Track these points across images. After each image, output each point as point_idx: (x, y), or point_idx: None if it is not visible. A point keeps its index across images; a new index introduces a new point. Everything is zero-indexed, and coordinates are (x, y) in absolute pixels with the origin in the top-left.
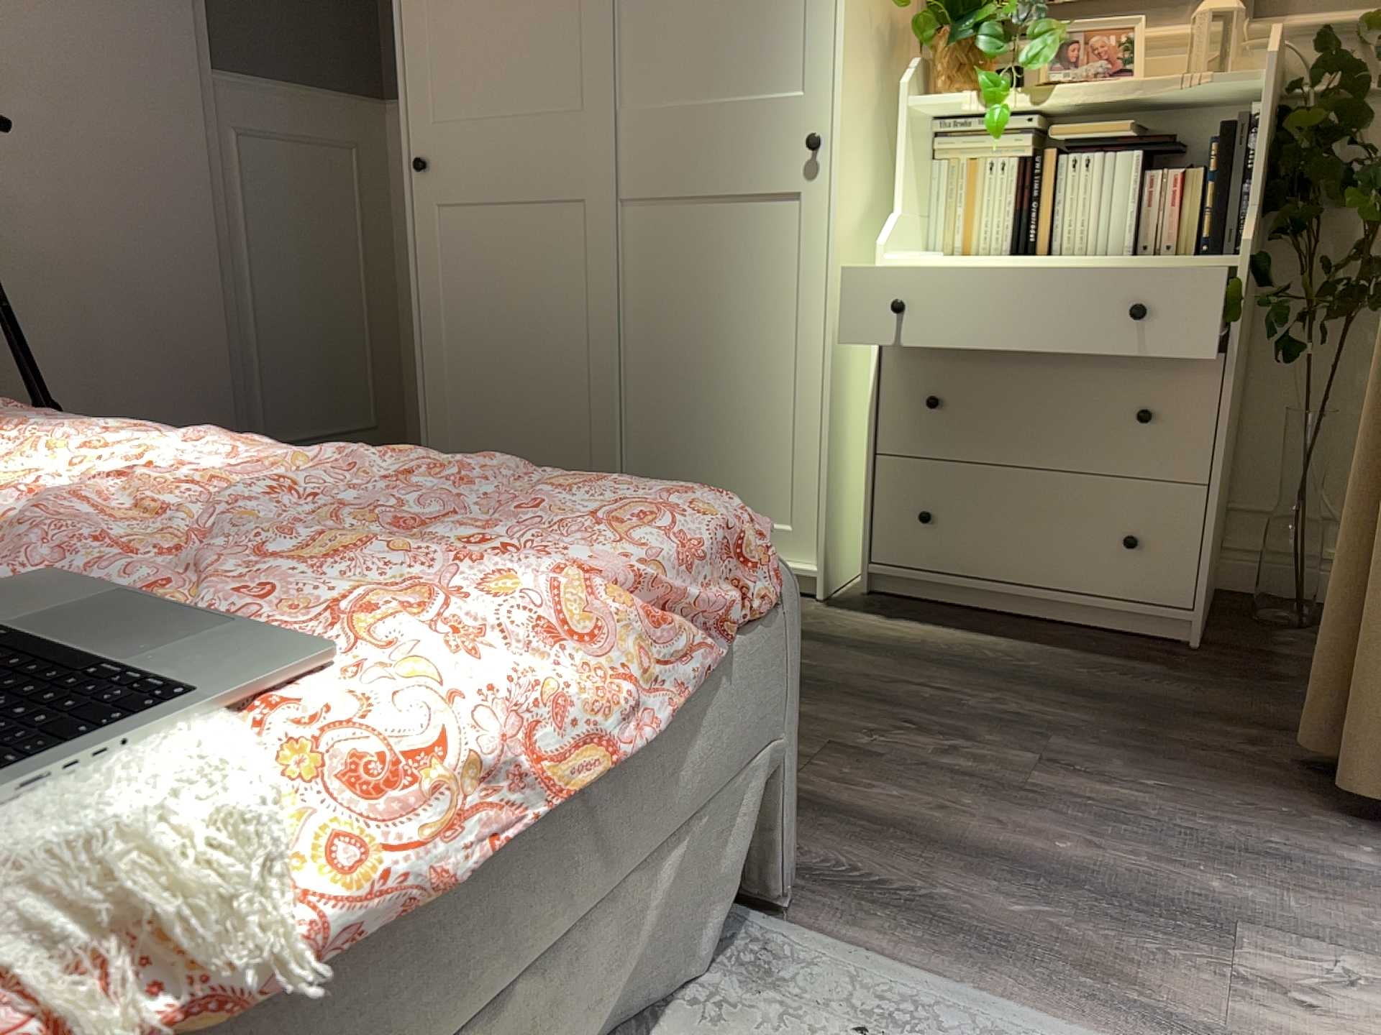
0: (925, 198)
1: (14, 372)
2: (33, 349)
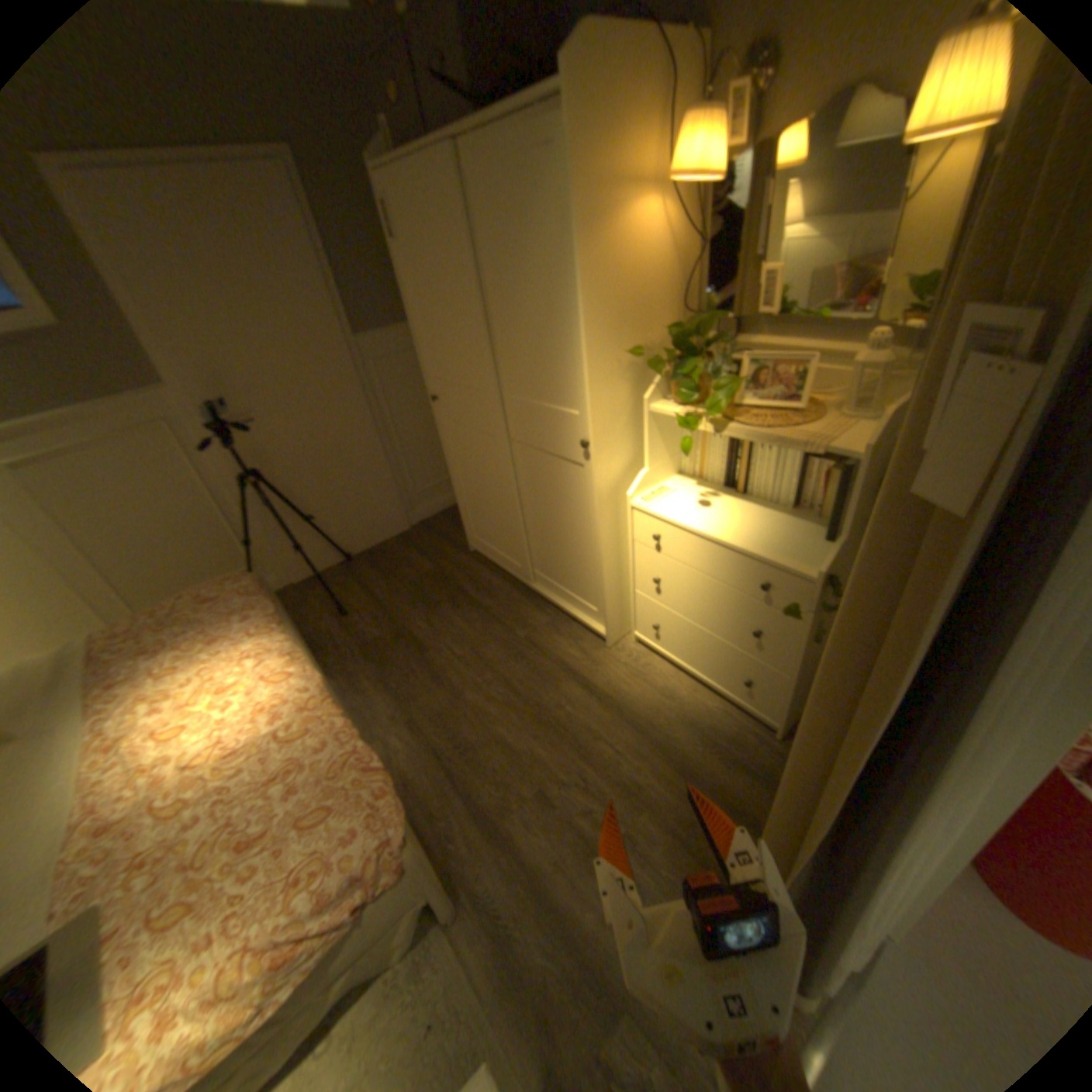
0: (678, 444)
1: (297, 503)
2: (302, 491)
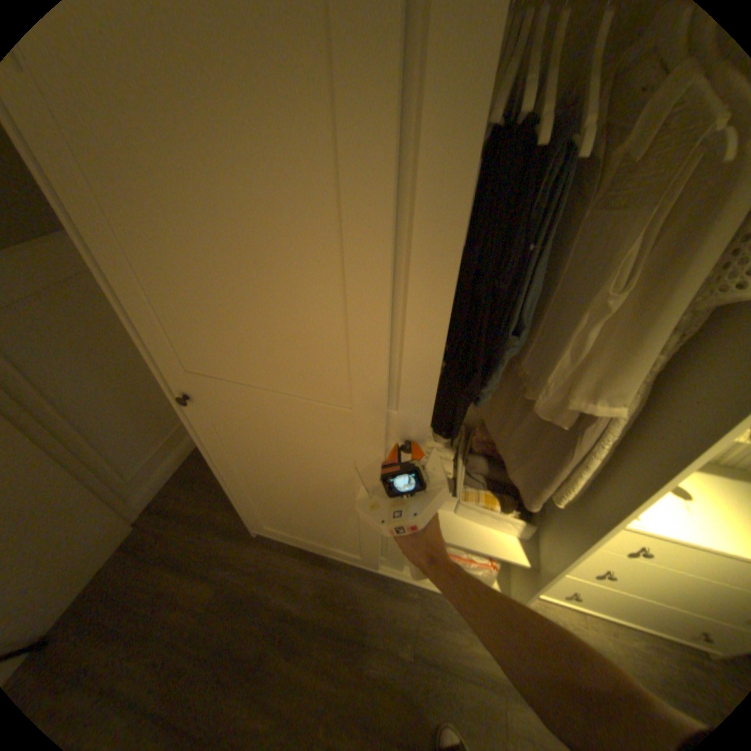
0: None
1: None
2: None
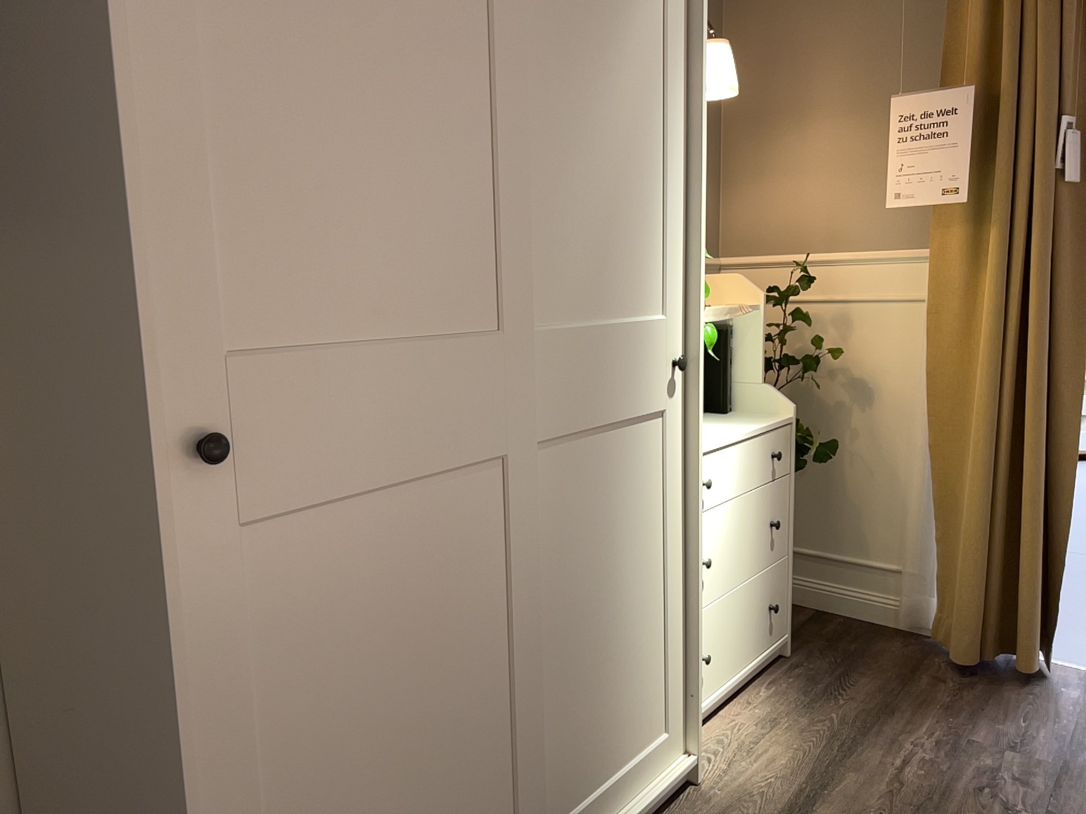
0: None
1: None
2: None
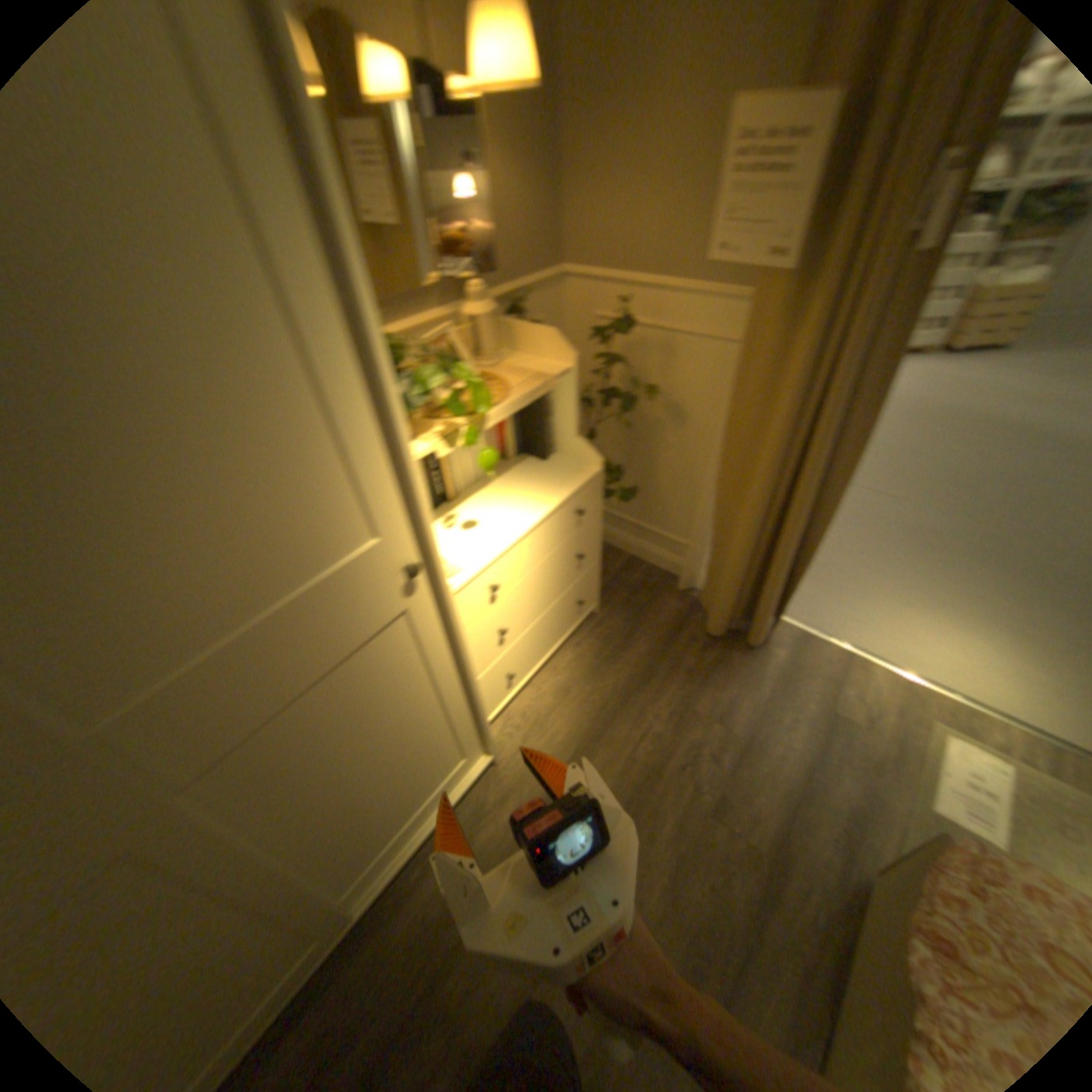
0: None
1: None
2: None
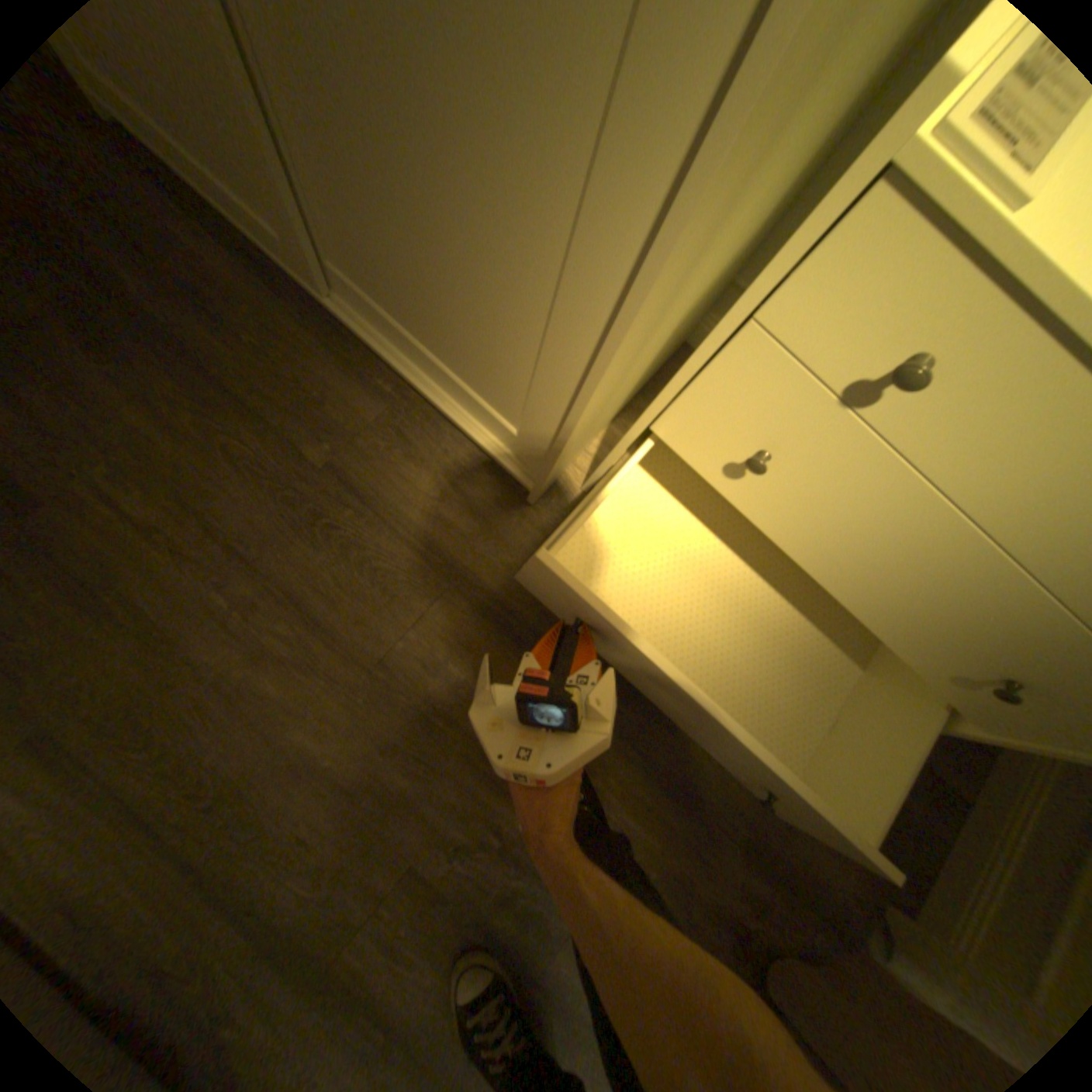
0: None
1: None
2: None
